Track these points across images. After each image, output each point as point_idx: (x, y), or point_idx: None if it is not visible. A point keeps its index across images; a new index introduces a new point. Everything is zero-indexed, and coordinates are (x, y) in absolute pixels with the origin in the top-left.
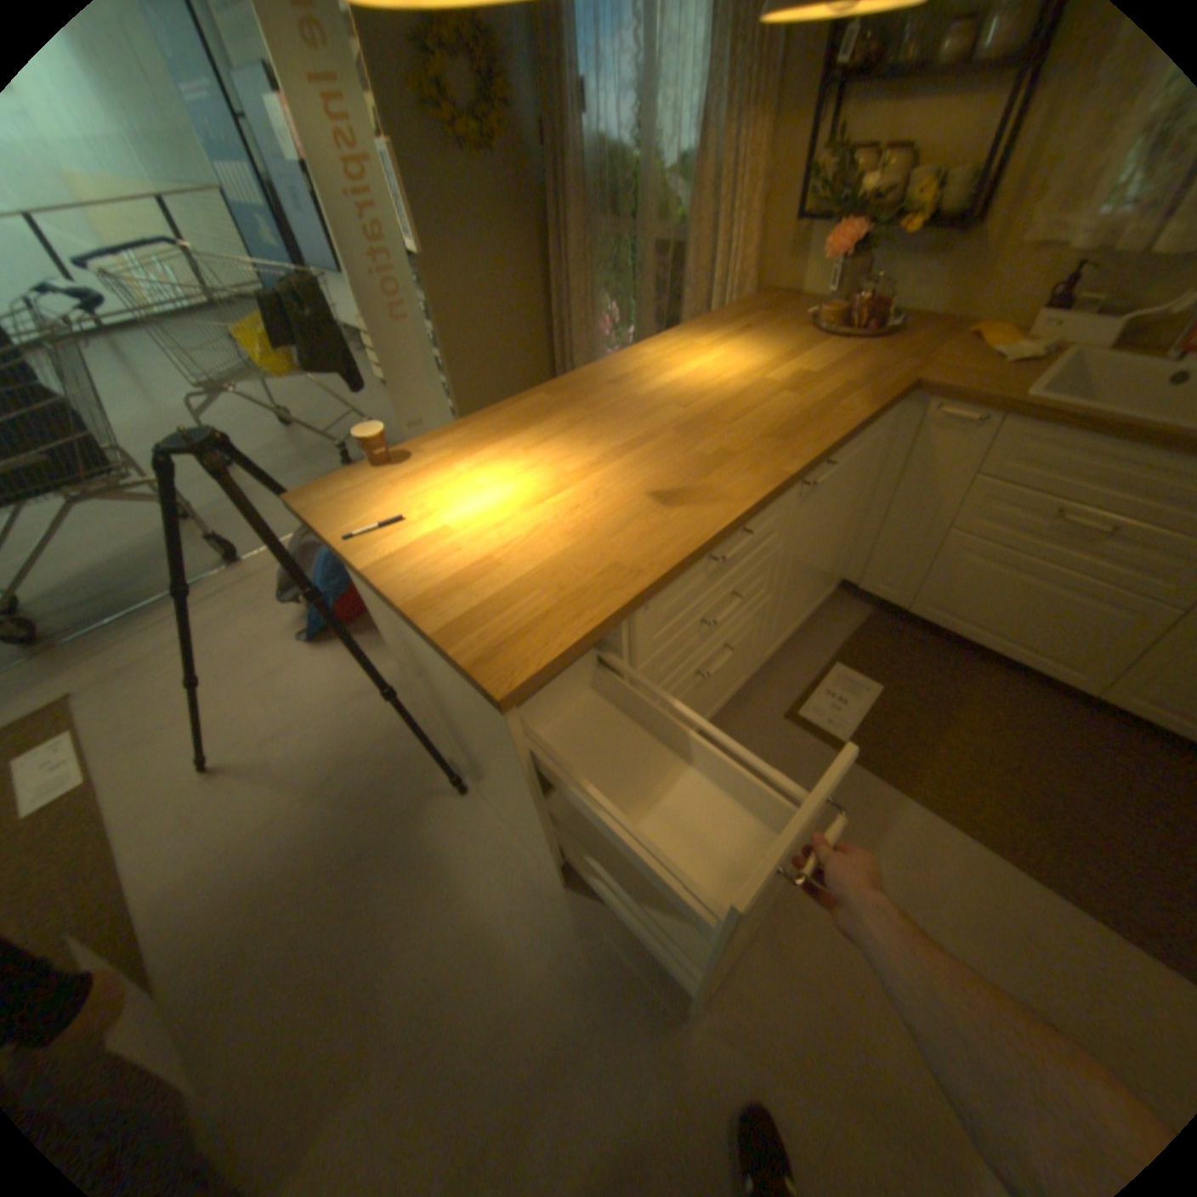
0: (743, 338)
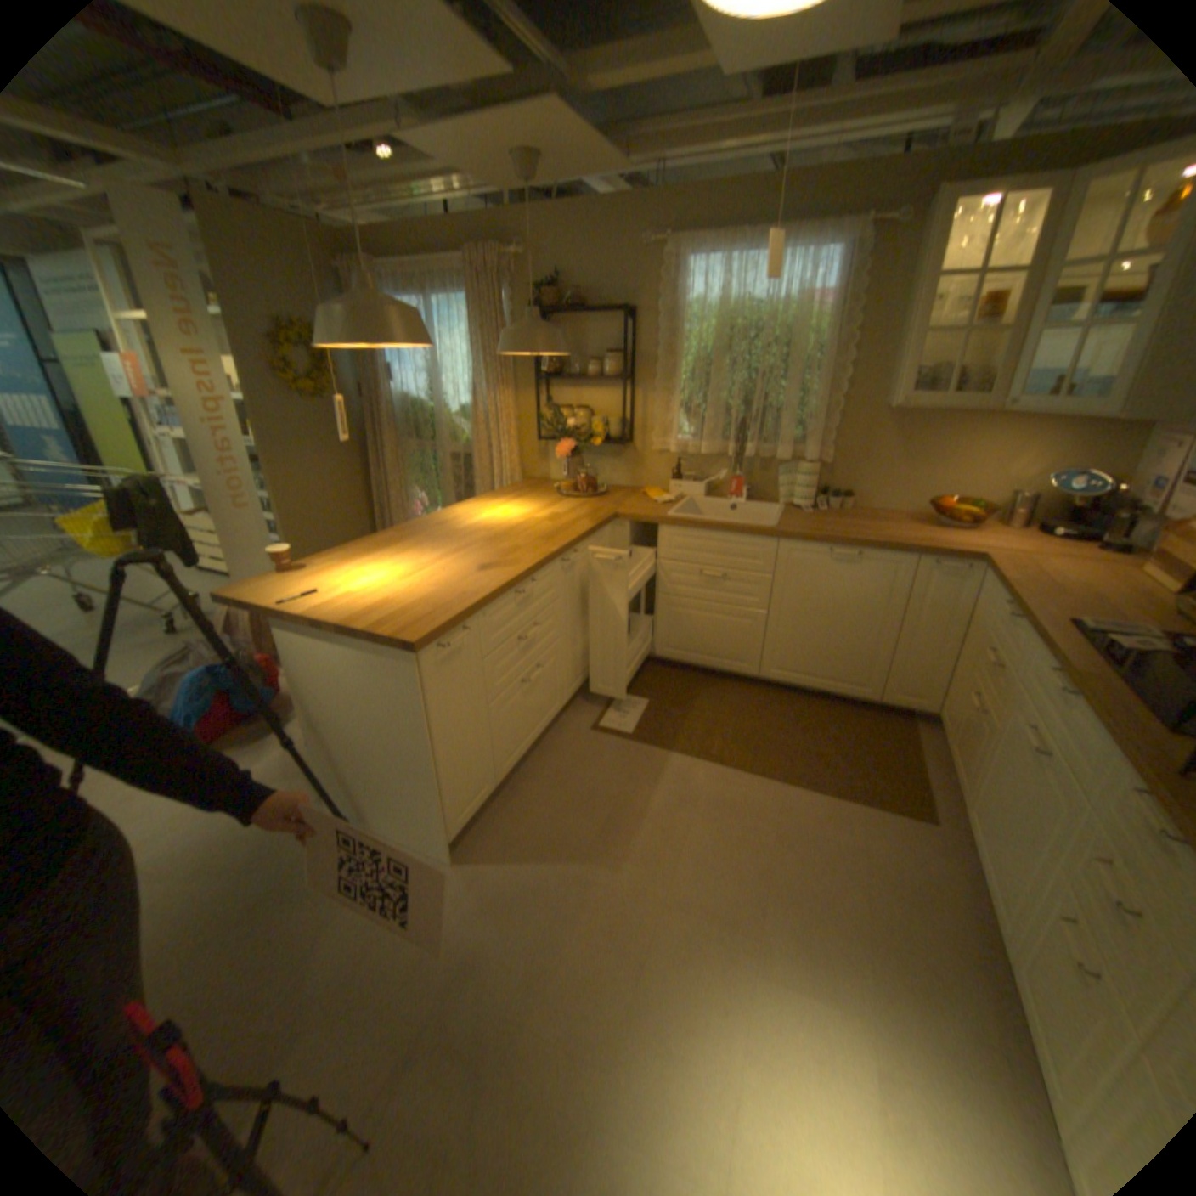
0: (518, 502)
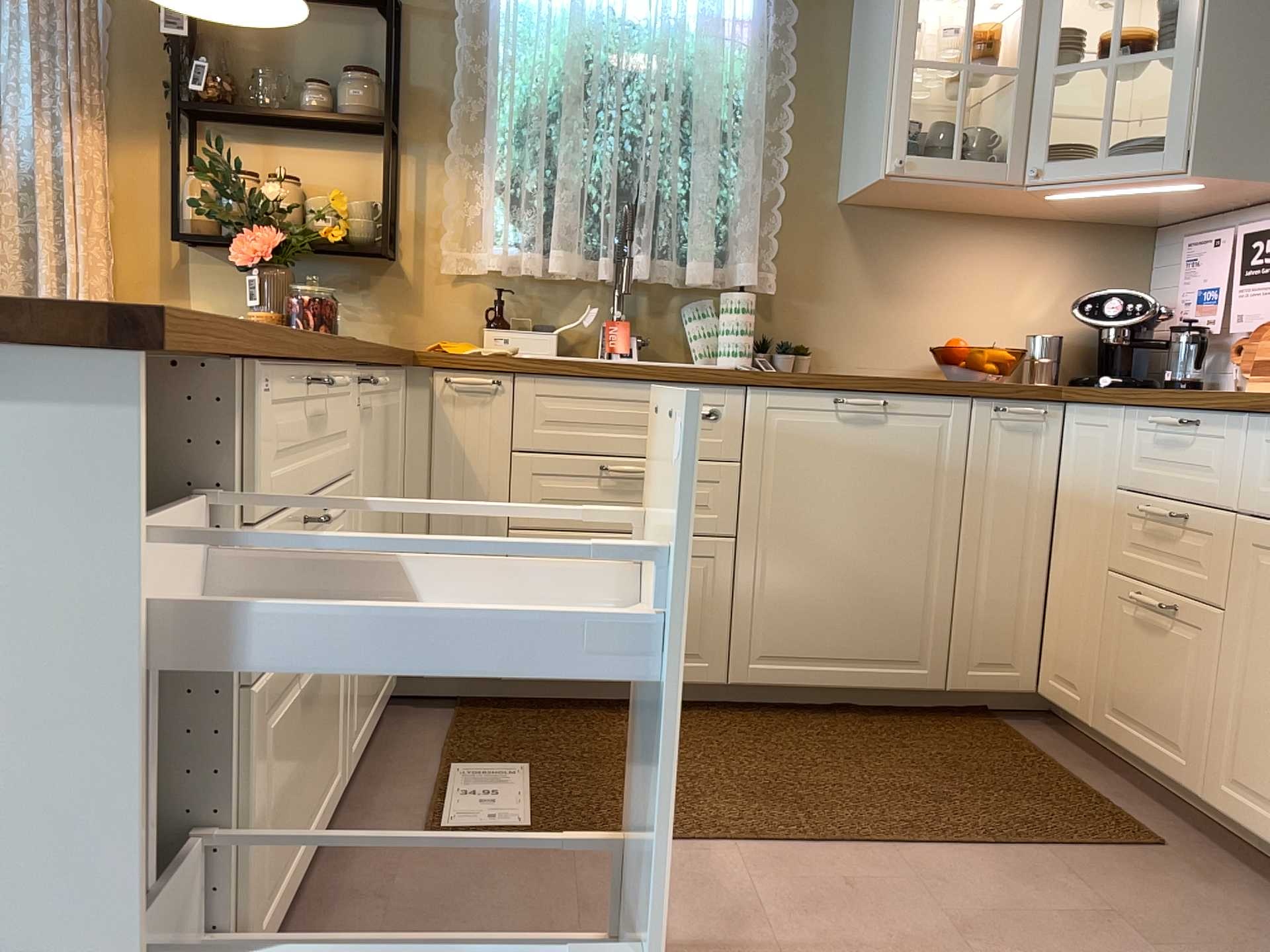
0: None
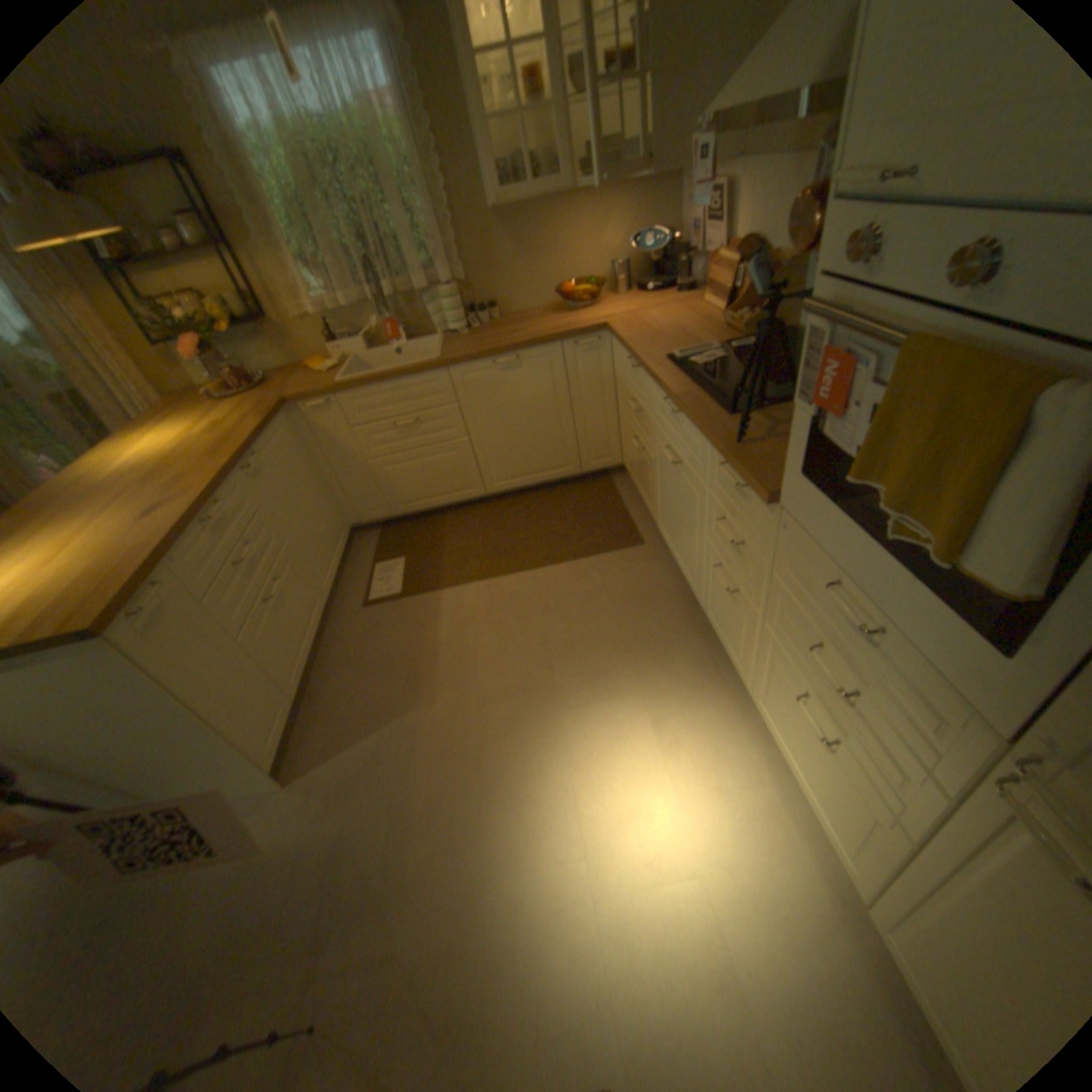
0: (164, 423)
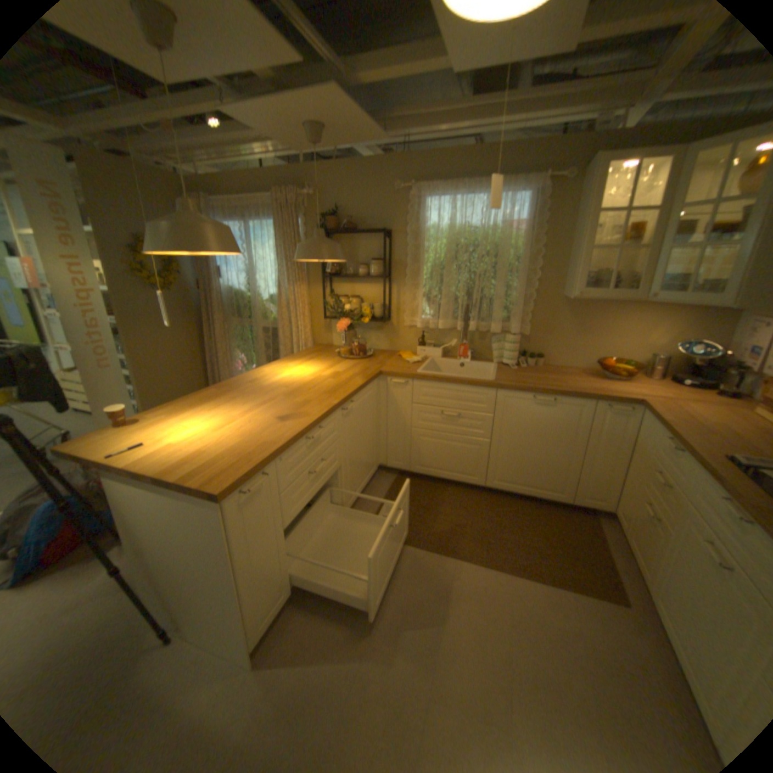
0: (310, 362)
